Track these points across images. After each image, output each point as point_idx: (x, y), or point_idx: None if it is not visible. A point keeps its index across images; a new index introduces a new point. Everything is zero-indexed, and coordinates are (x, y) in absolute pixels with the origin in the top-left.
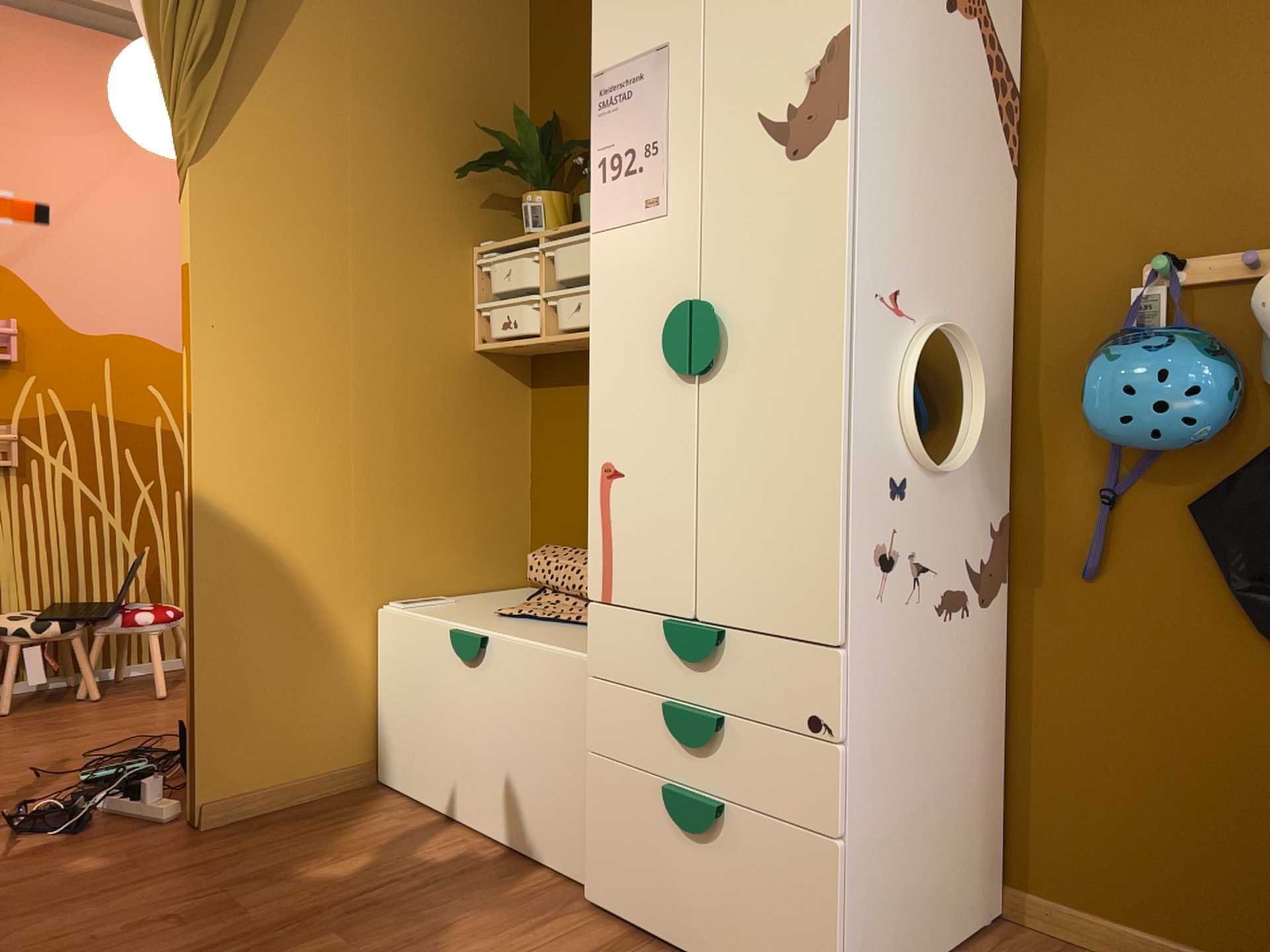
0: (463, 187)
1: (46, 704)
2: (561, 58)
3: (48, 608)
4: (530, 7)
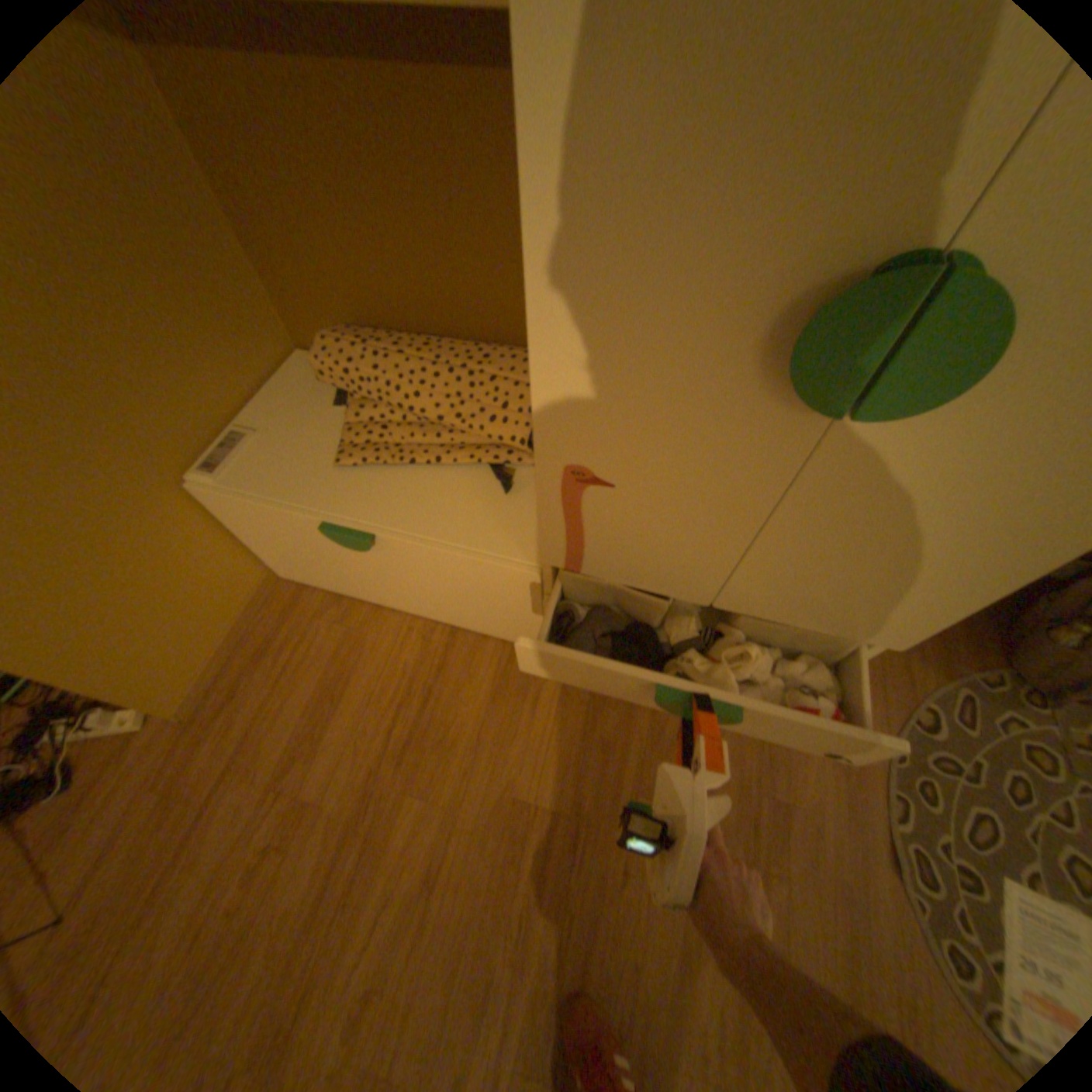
0: None
1: None
2: None
3: None
4: None
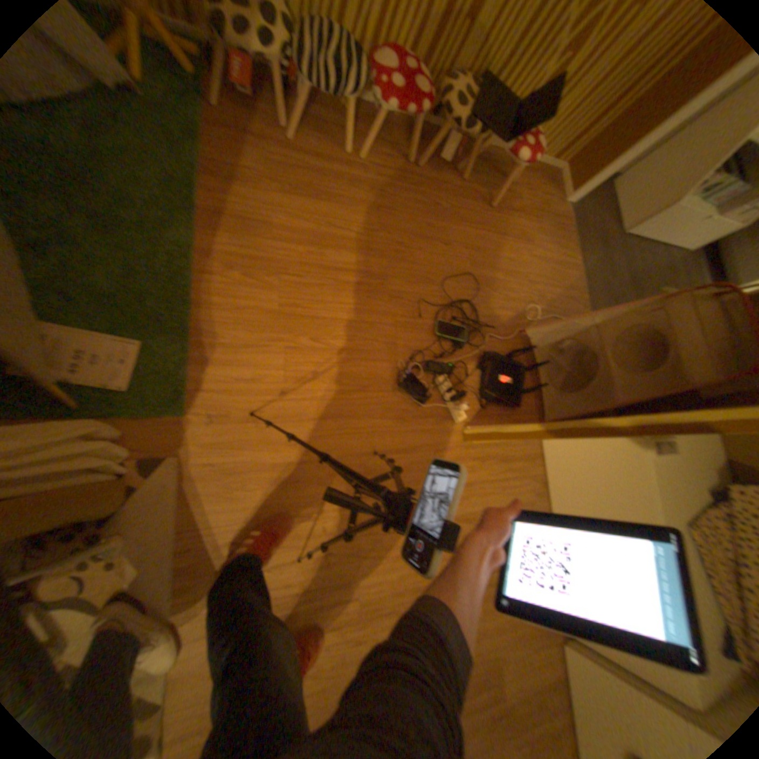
0: None
1: (441, 164)
2: None
3: (481, 82)
4: None
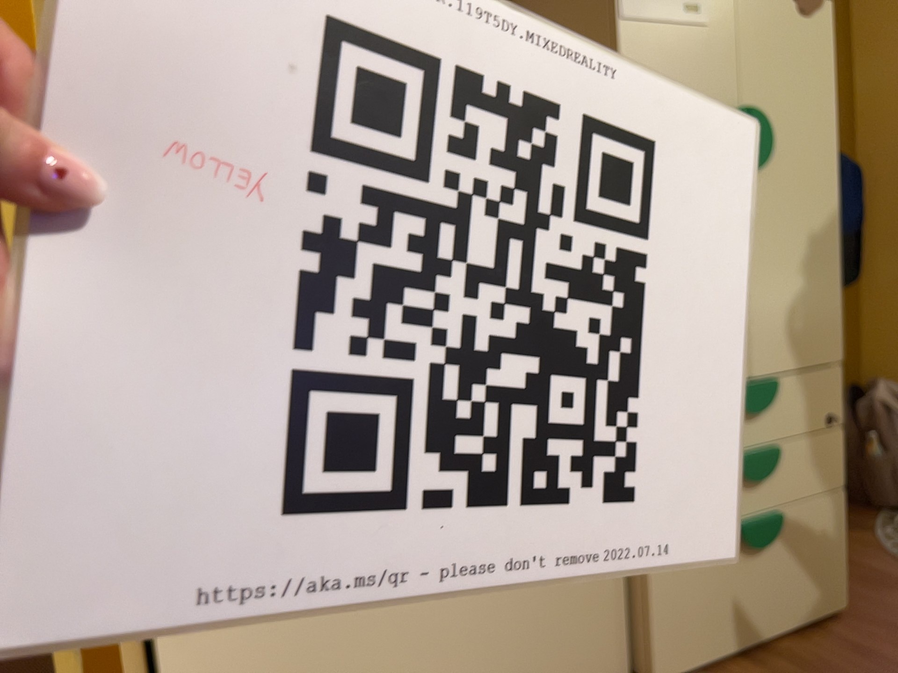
0: None
1: None
2: None
3: None
4: None
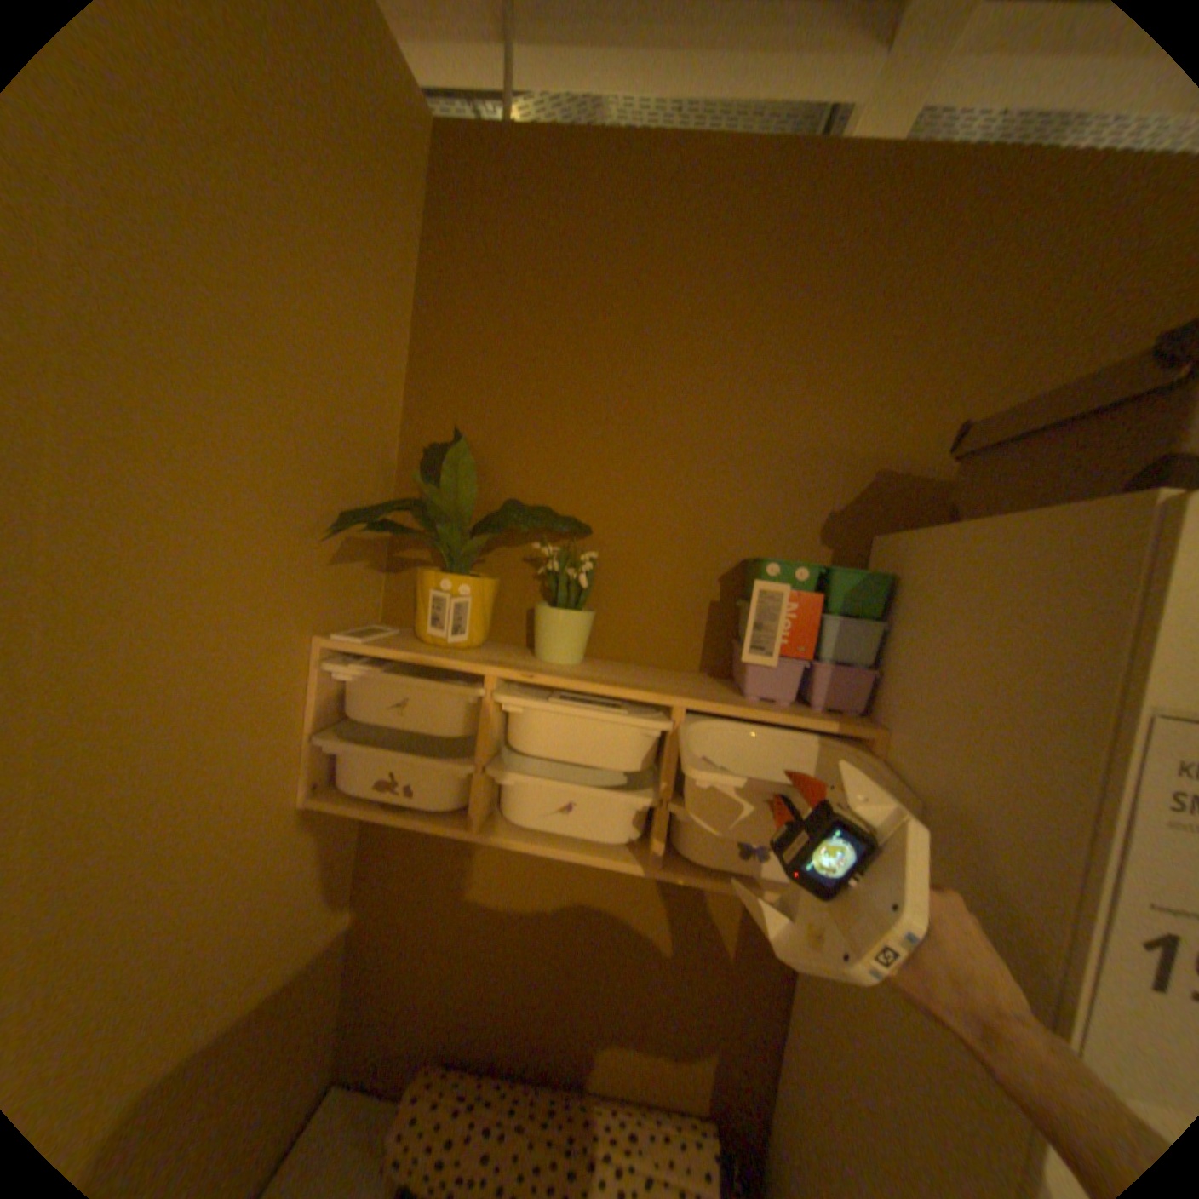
0: (309, 532)
1: None
2: (482, 348)
3: None
4: (422, 238)
